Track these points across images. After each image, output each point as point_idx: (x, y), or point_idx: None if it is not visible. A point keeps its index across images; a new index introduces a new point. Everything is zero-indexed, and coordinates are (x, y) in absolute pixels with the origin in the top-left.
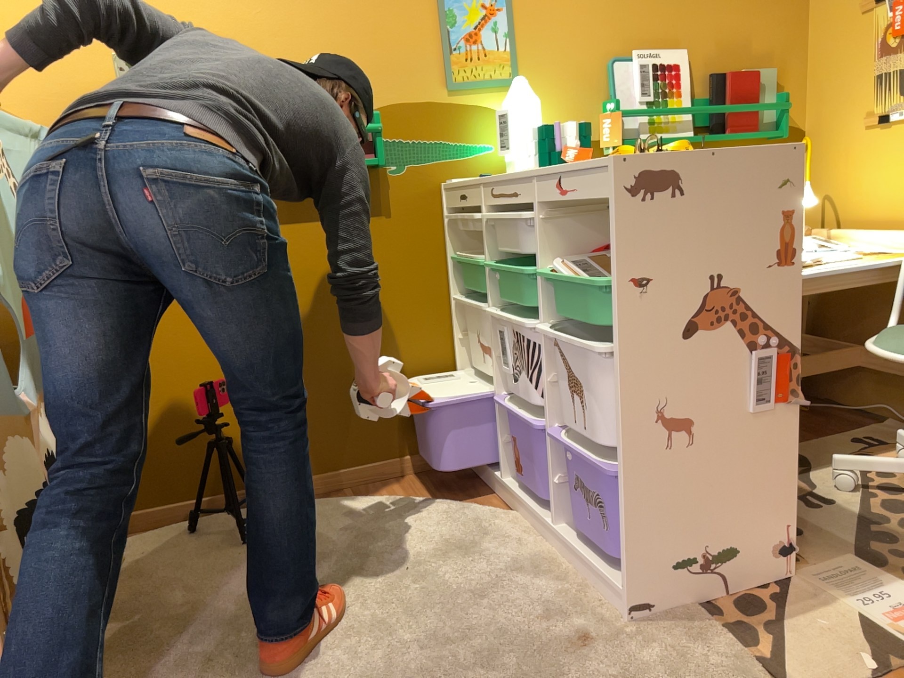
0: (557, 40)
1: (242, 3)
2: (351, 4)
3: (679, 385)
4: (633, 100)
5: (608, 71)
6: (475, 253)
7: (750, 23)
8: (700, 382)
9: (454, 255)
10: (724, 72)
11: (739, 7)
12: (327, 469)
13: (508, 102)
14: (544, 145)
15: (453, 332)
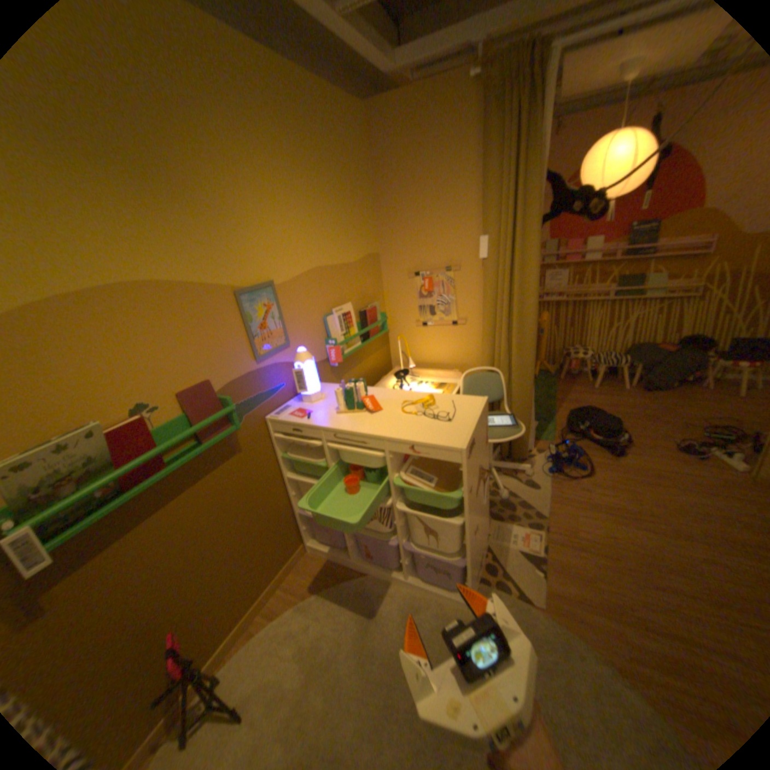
0: (301, 312)
1: (94, 352)
2: (185, 326)
3: (477, 515)
4: (338, 334)
5: (324, 322)
6: (297, 450)
7: (366, 281)
8: (479, 508)
9: (282, 454)
10: (365, 310)
11: (362, 275)
12: (242, 617)
13: (299, 363)
14: (351, 399)
15: (287, 492)
